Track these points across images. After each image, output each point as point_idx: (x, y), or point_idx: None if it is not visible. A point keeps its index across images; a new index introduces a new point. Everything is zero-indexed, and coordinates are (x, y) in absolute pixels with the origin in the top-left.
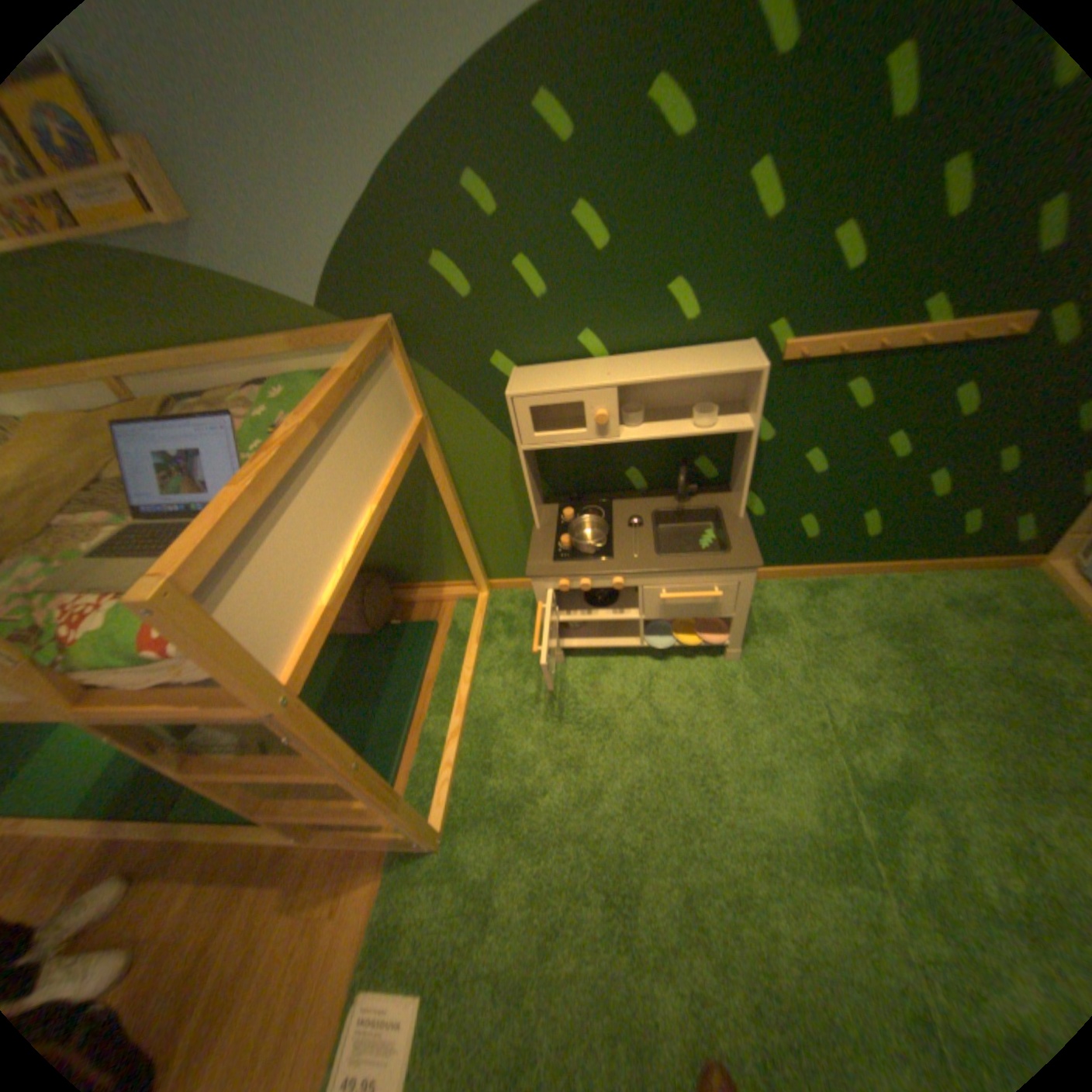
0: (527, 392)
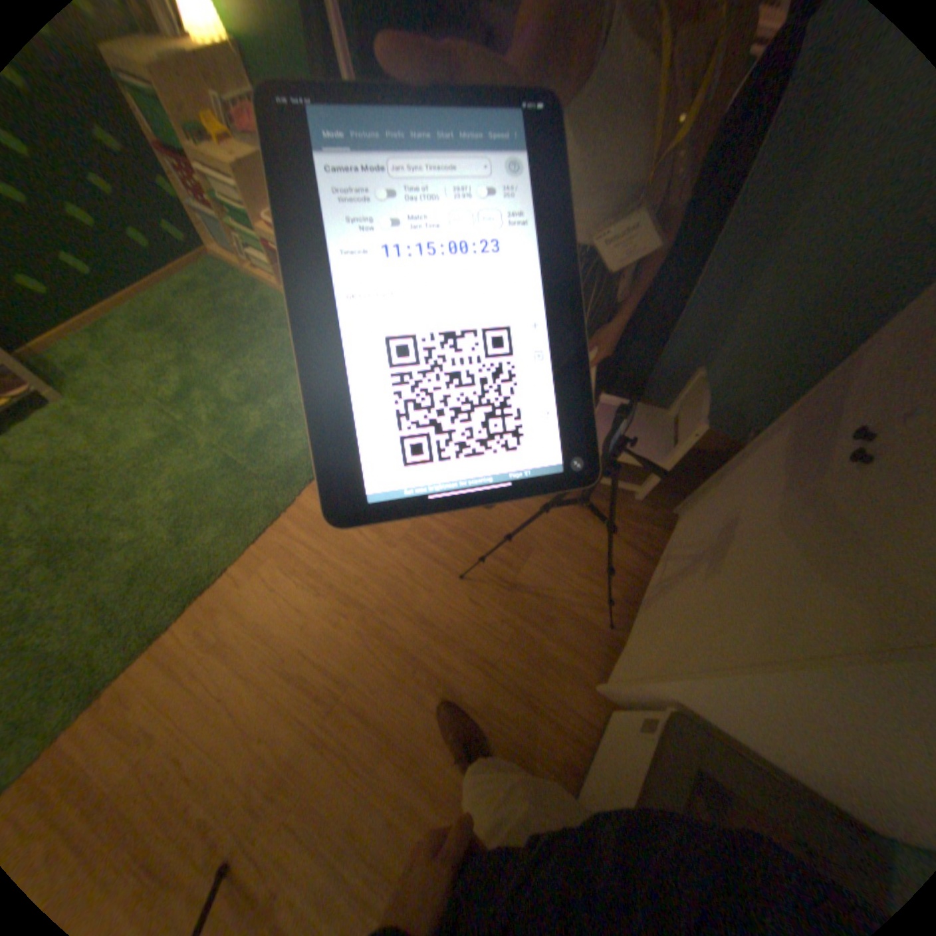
0: None
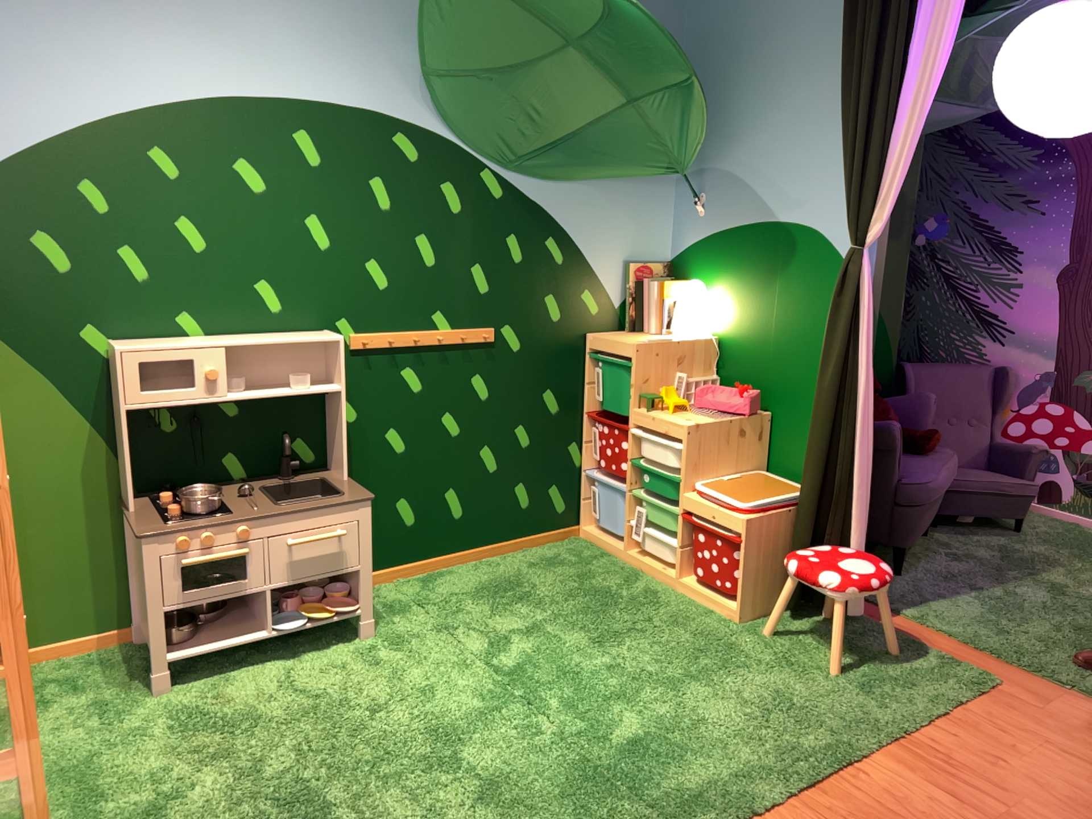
0: (138, 349)
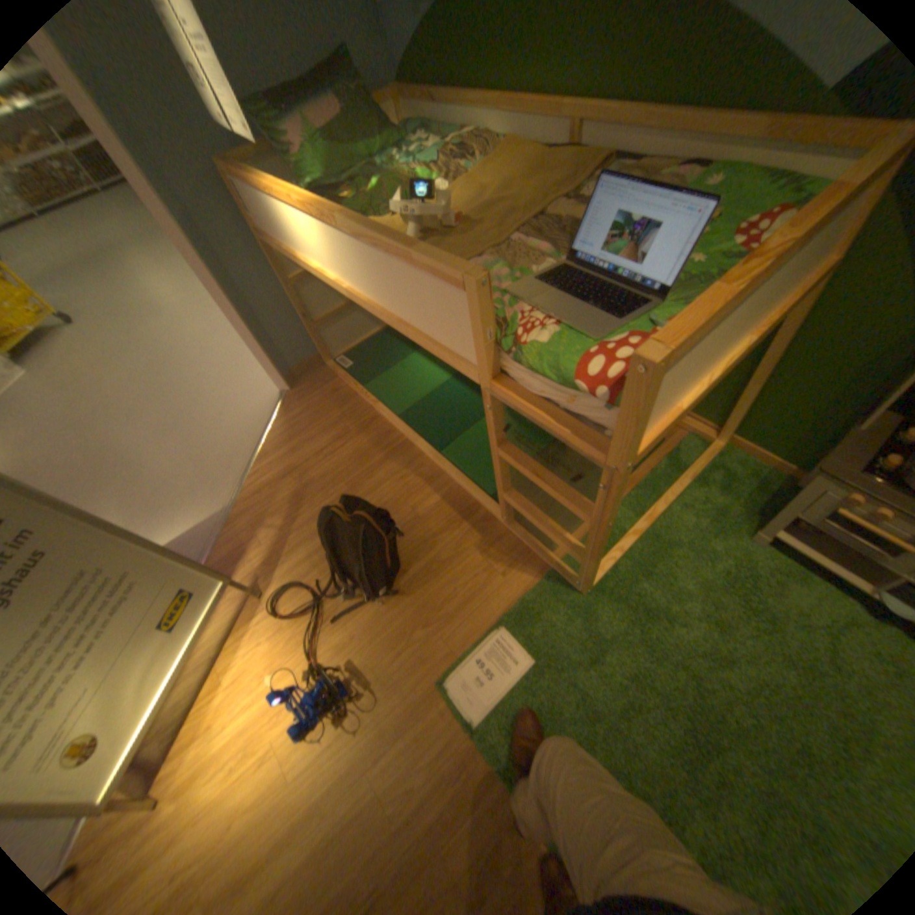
0: None
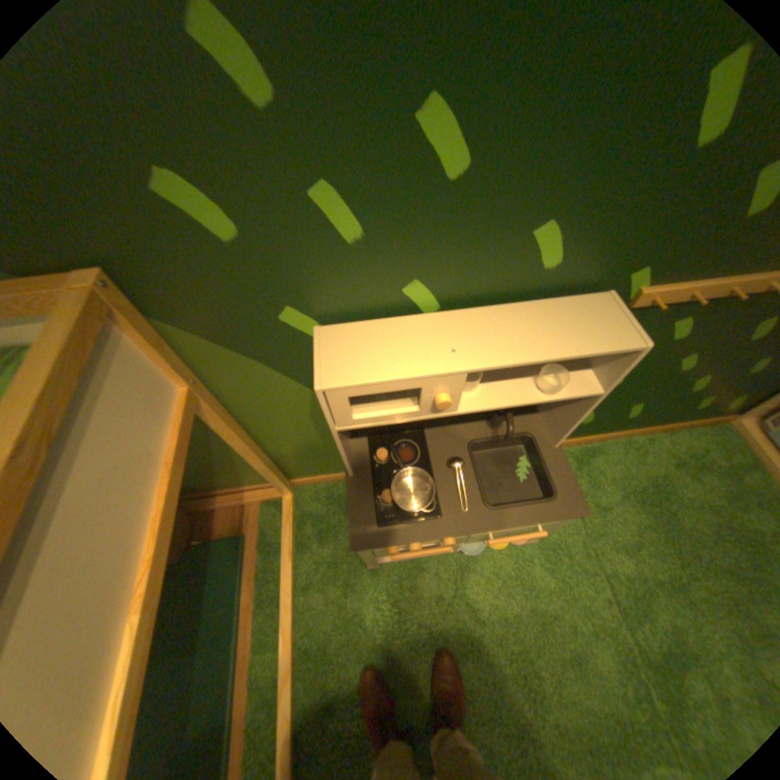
0: (346, 380)
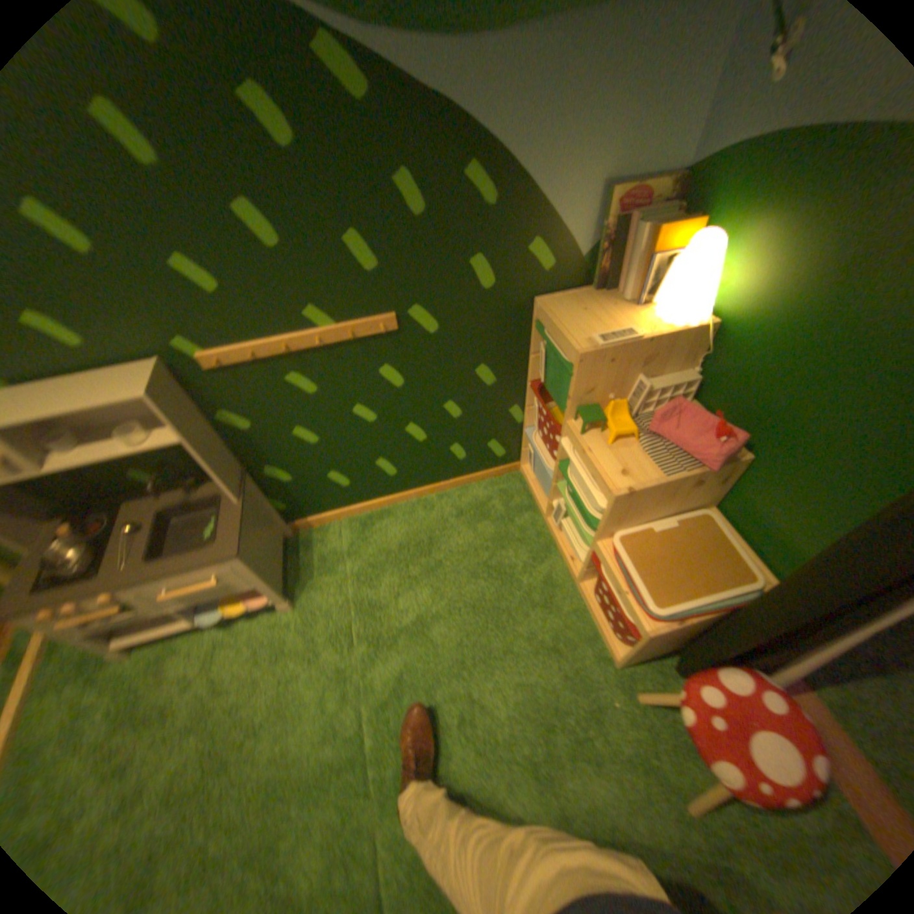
0: None
